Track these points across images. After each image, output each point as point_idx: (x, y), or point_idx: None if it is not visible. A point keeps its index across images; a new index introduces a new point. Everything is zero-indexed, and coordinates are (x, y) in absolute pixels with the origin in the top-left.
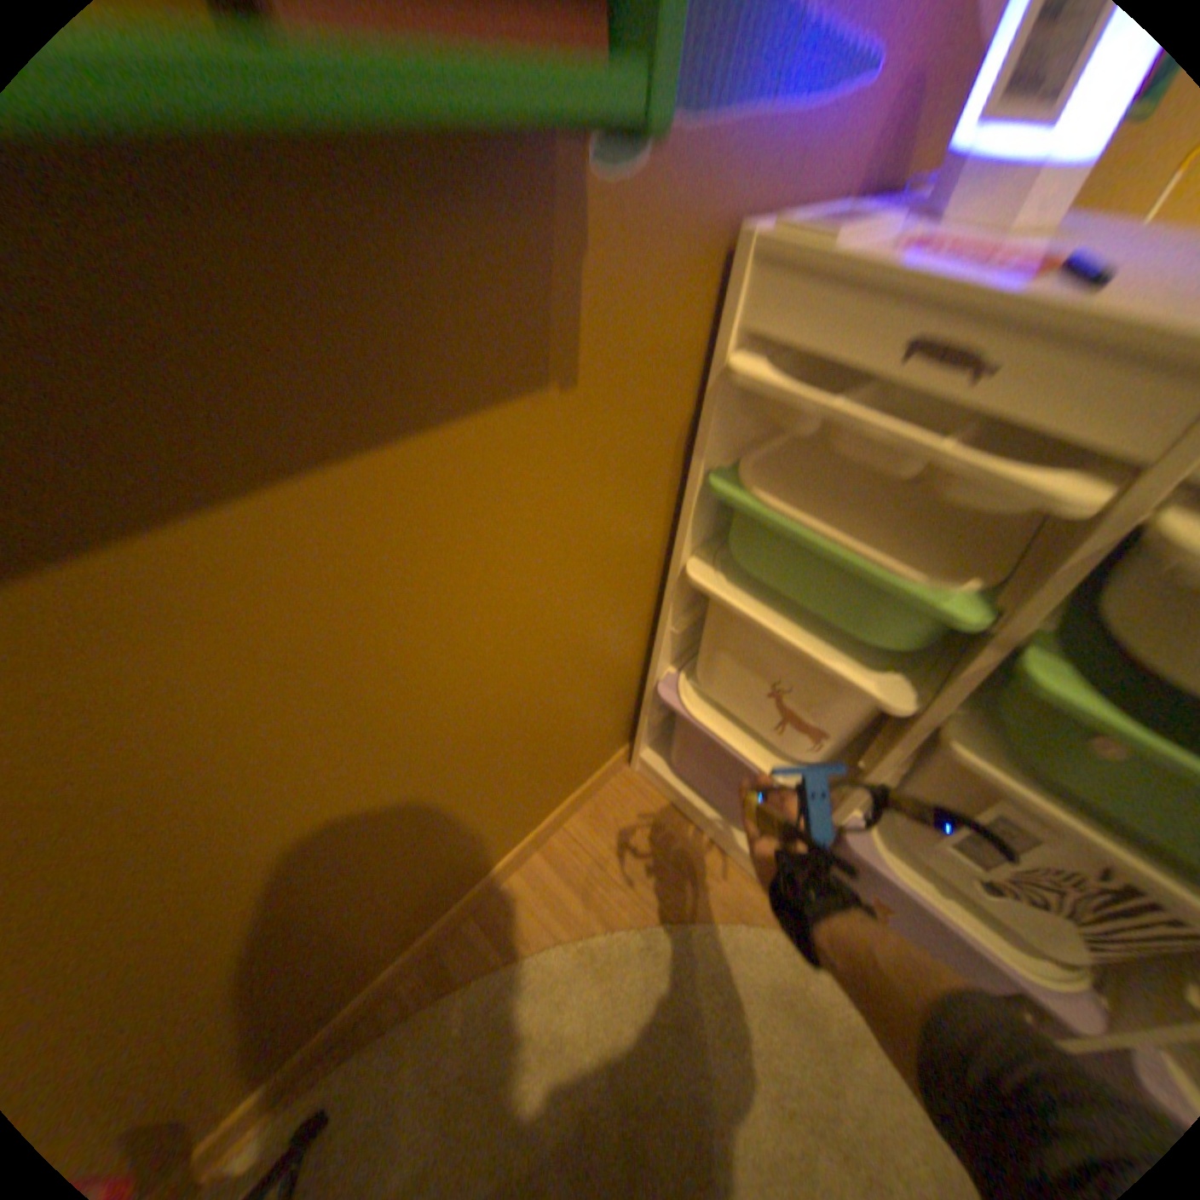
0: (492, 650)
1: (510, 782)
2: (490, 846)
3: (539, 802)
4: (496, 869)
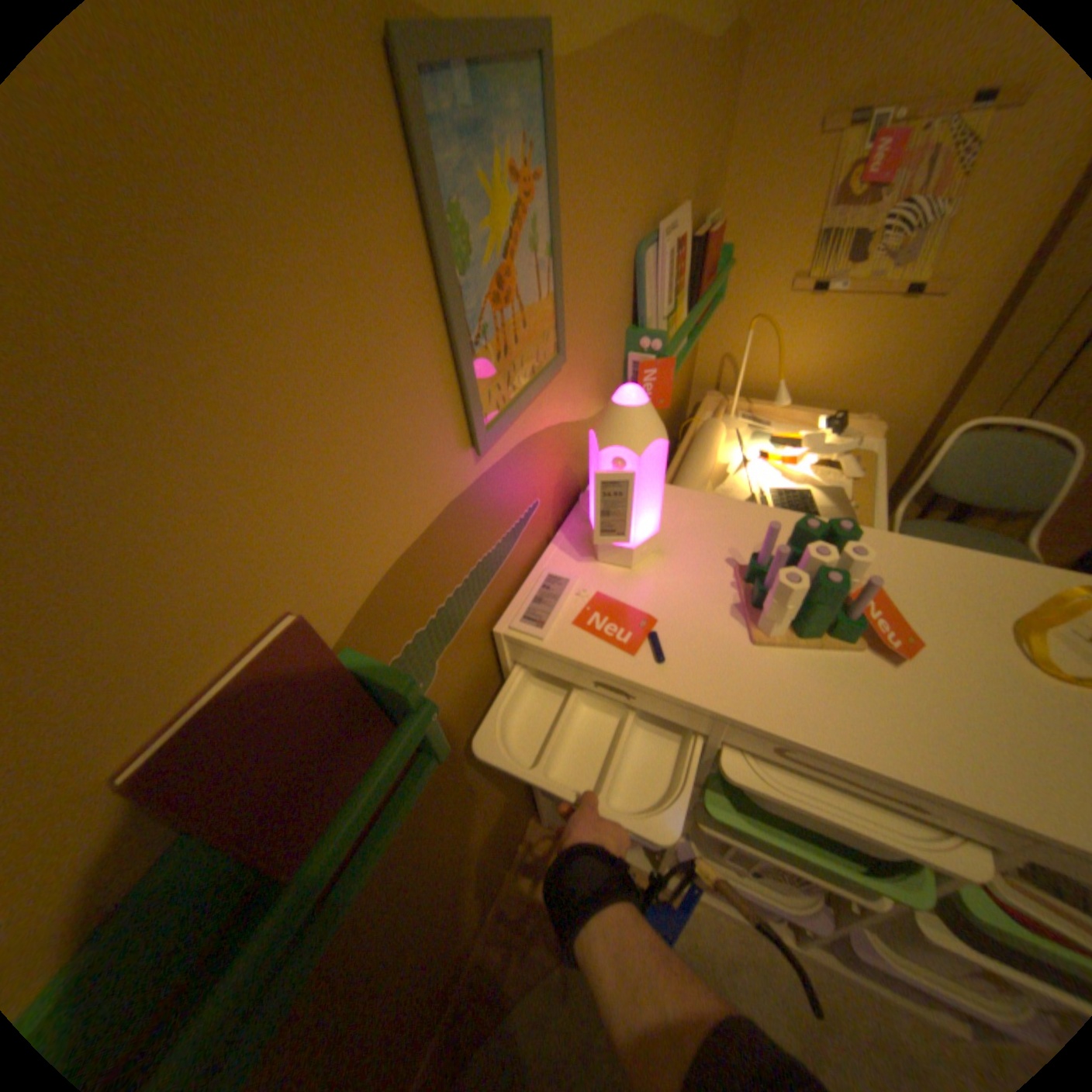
0: (428, 879)
1: (462, 912)
2: (462, 950)
3: (485, 899)
4: (471, 957)
